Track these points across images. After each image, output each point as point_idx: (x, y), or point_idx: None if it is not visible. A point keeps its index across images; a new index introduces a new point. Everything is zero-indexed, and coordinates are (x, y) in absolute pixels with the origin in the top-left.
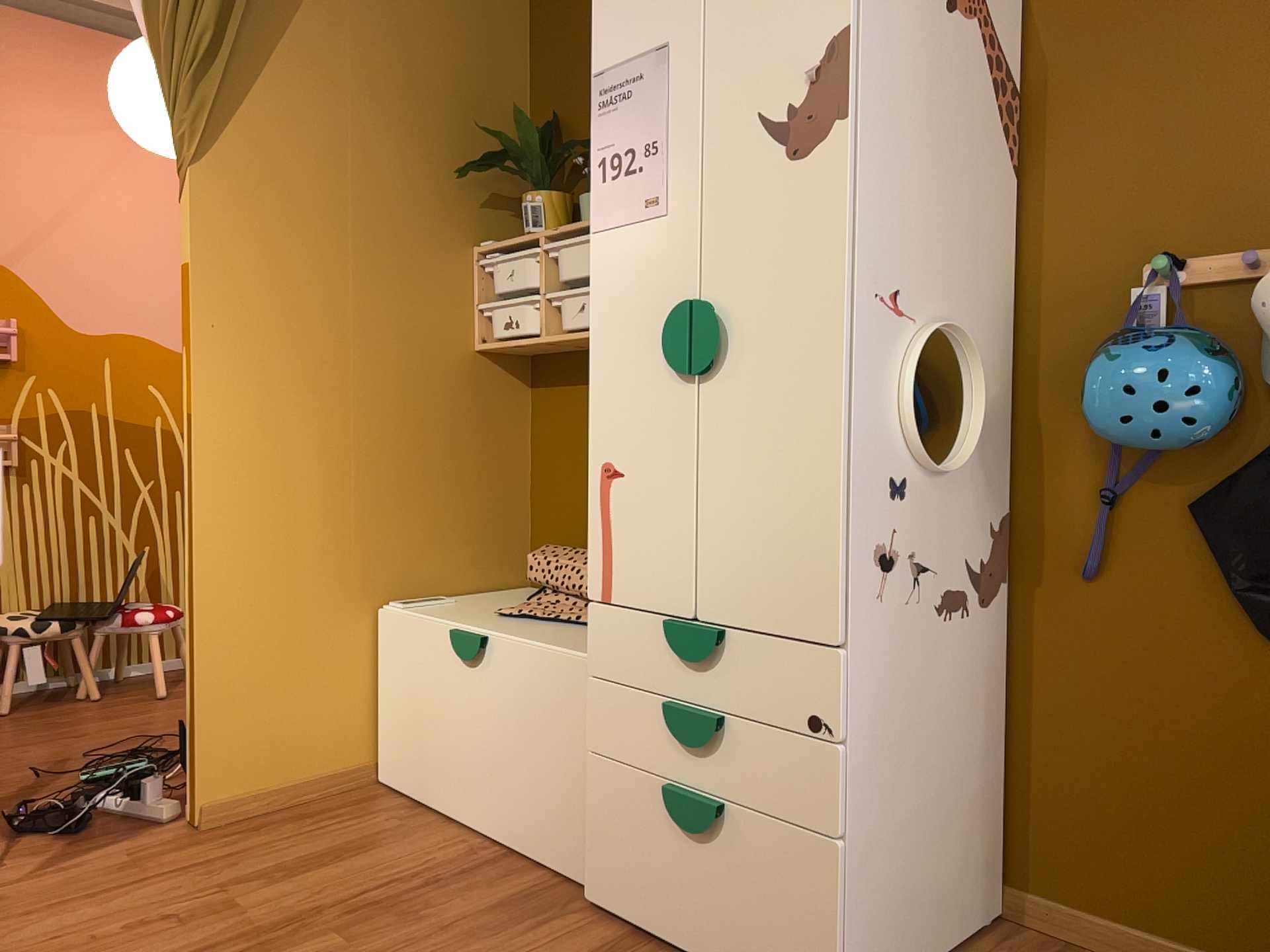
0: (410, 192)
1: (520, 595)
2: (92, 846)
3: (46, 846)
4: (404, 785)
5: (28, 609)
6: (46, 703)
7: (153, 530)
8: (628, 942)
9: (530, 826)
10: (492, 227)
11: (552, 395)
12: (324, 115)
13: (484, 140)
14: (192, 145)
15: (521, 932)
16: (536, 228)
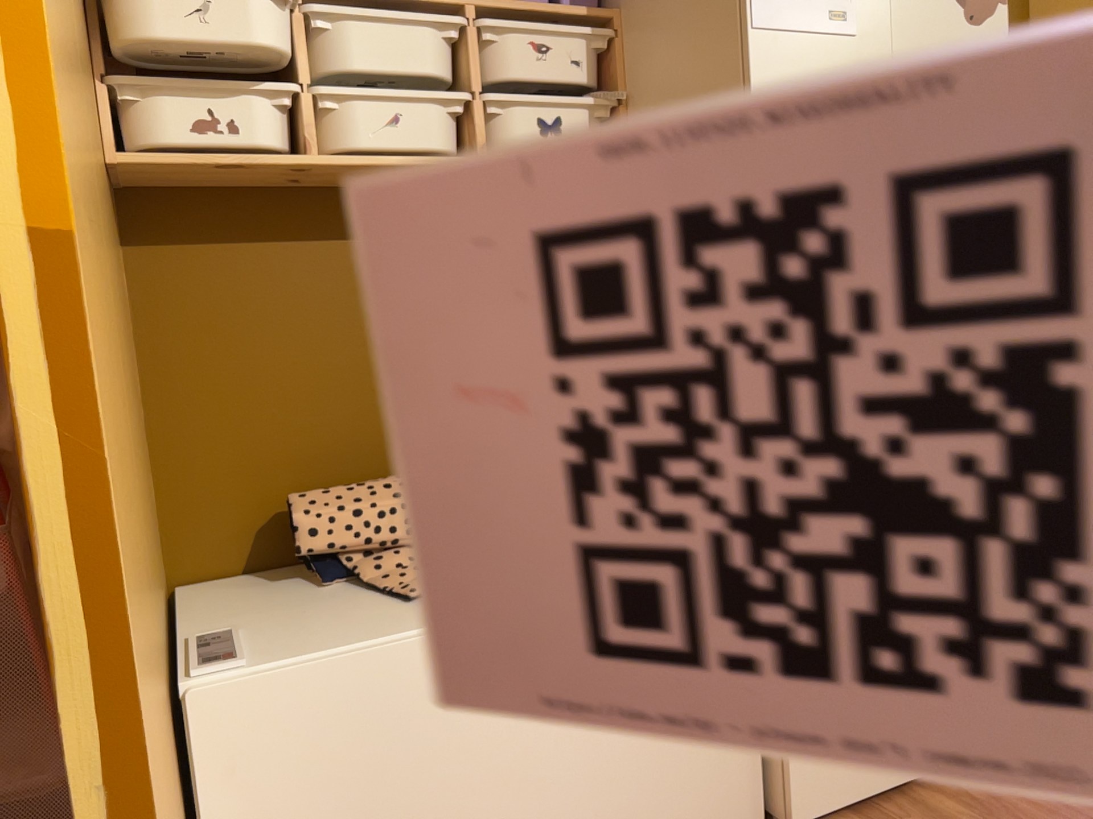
0: None
1: (244, 591)
2: None
3: None
4: None
5: None
6: None
7: None
8: (874, 816)
9: None
10: None
11: (191, 260)
12: None
13: None
14: None
15: None
16: None
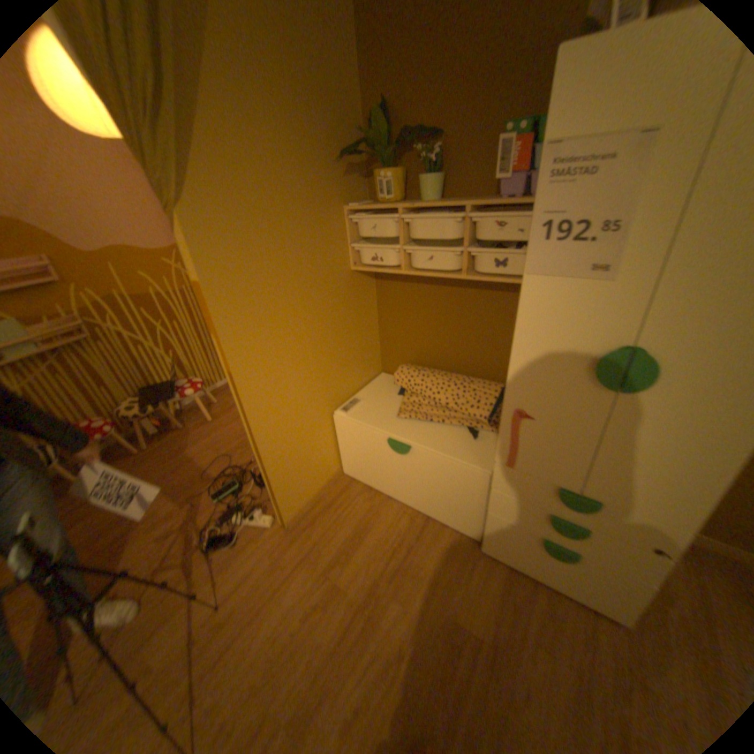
0: (307, 179)
1: (386, 384)
2: (248, 554)
3: (228, 559)
4: (360, 478)
5: (129, 398)
6: (159, 436)
7: (169, 343)
8: (511, 575)
9: (440, 512)
10: (349, 188)
11: (390, 285)
12: (246, 131)
13: (338, 123)
14: (167, 187)
15: (467, 578)
16: (388, 196)
